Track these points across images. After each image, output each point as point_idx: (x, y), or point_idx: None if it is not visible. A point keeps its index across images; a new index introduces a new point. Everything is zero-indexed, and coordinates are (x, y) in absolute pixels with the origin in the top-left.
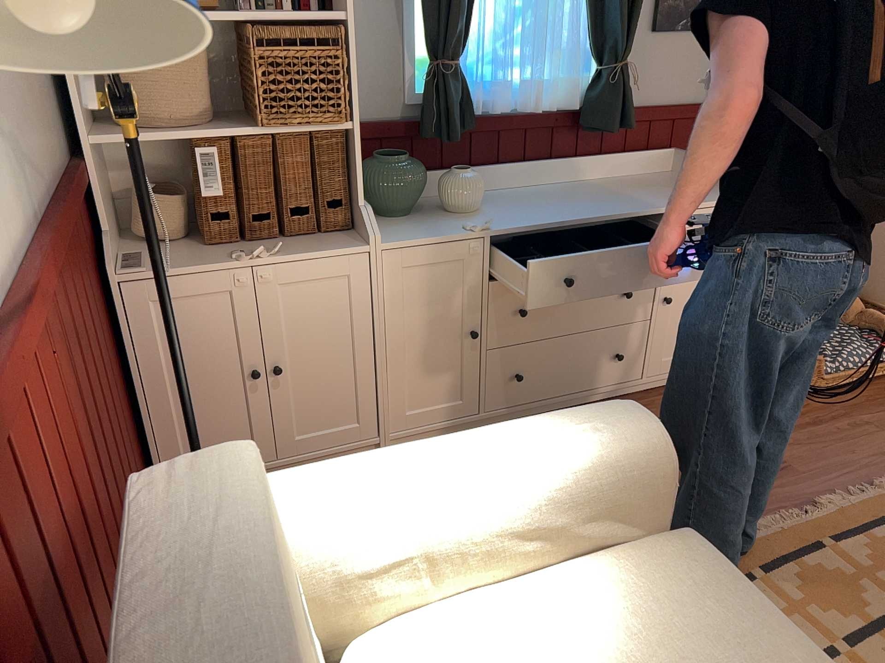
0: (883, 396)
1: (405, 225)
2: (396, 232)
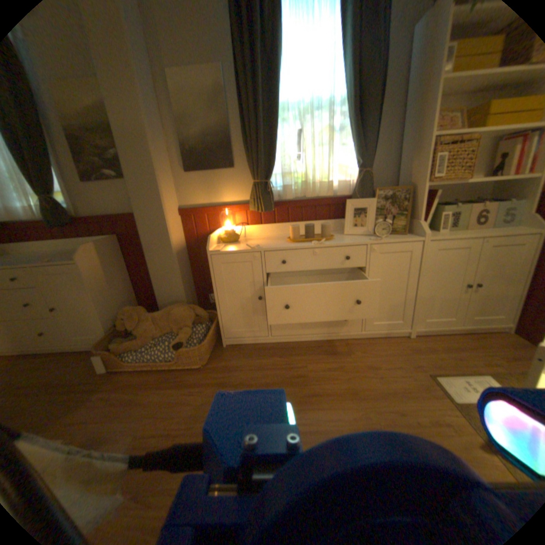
0: (155, 383)
1: None
2: None
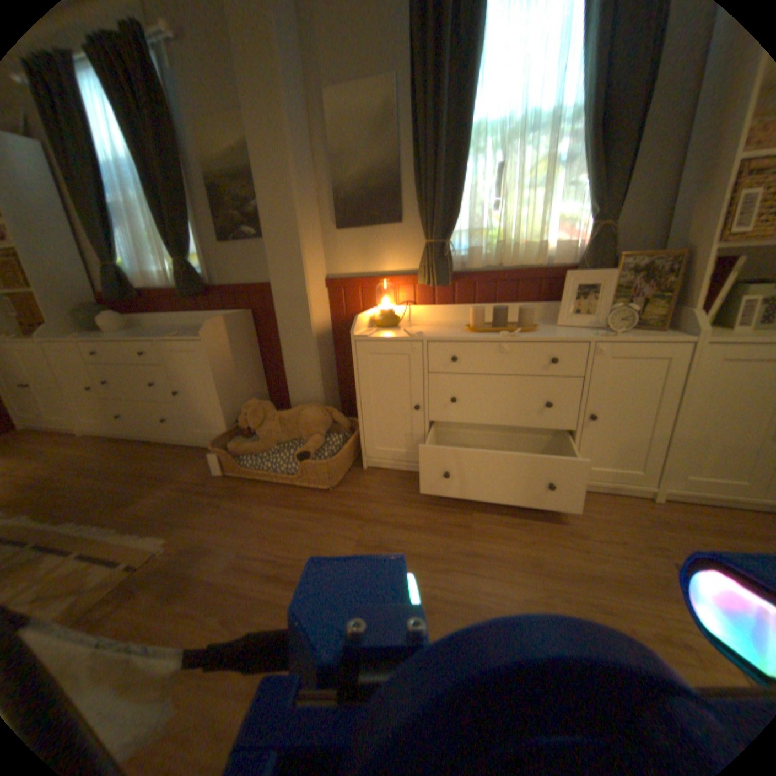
0: (272, 497)
1: (75, 334)
2: (62, 336)
